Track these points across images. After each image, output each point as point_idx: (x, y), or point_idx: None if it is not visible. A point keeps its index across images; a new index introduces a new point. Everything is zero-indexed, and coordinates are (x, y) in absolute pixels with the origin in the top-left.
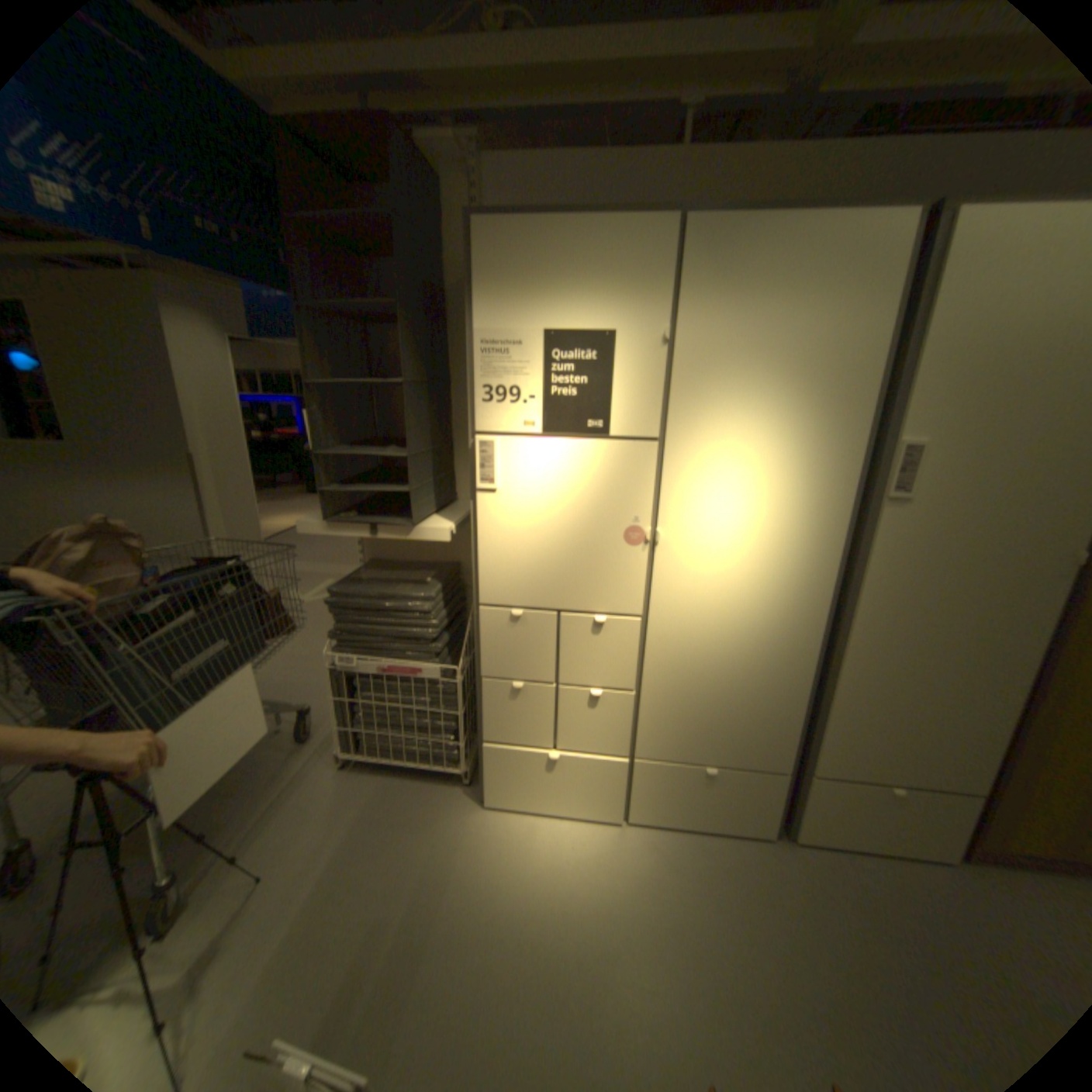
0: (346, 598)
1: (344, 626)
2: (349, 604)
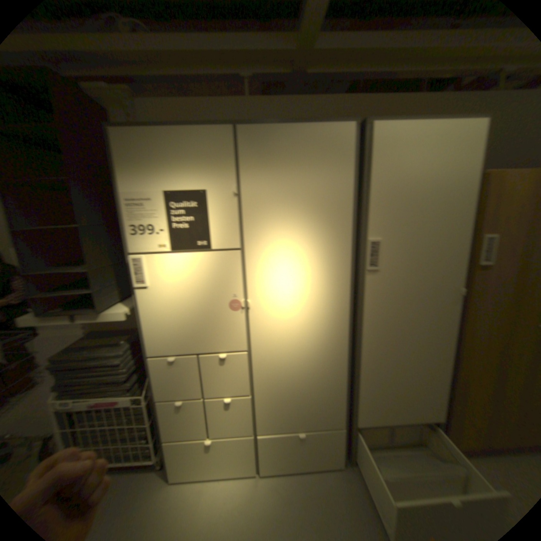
0: (65, 362)
1: (64, 380)
2: (66, 366)
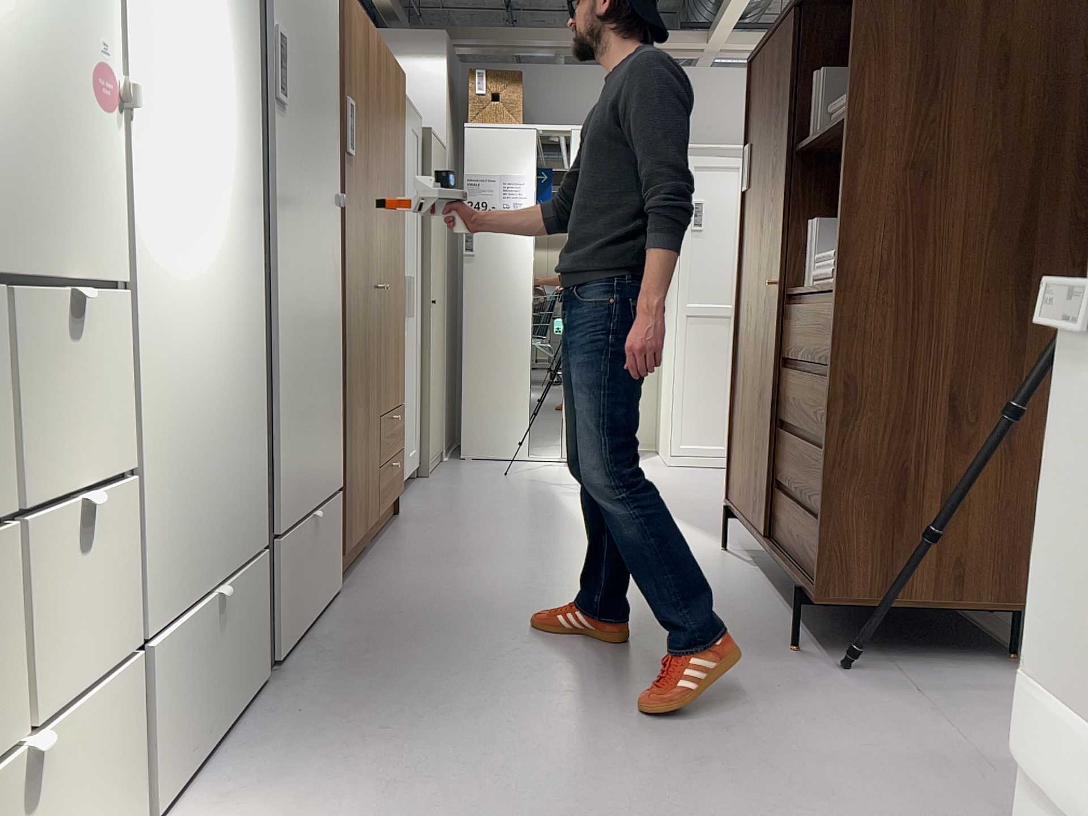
0: None
1: None
2: None
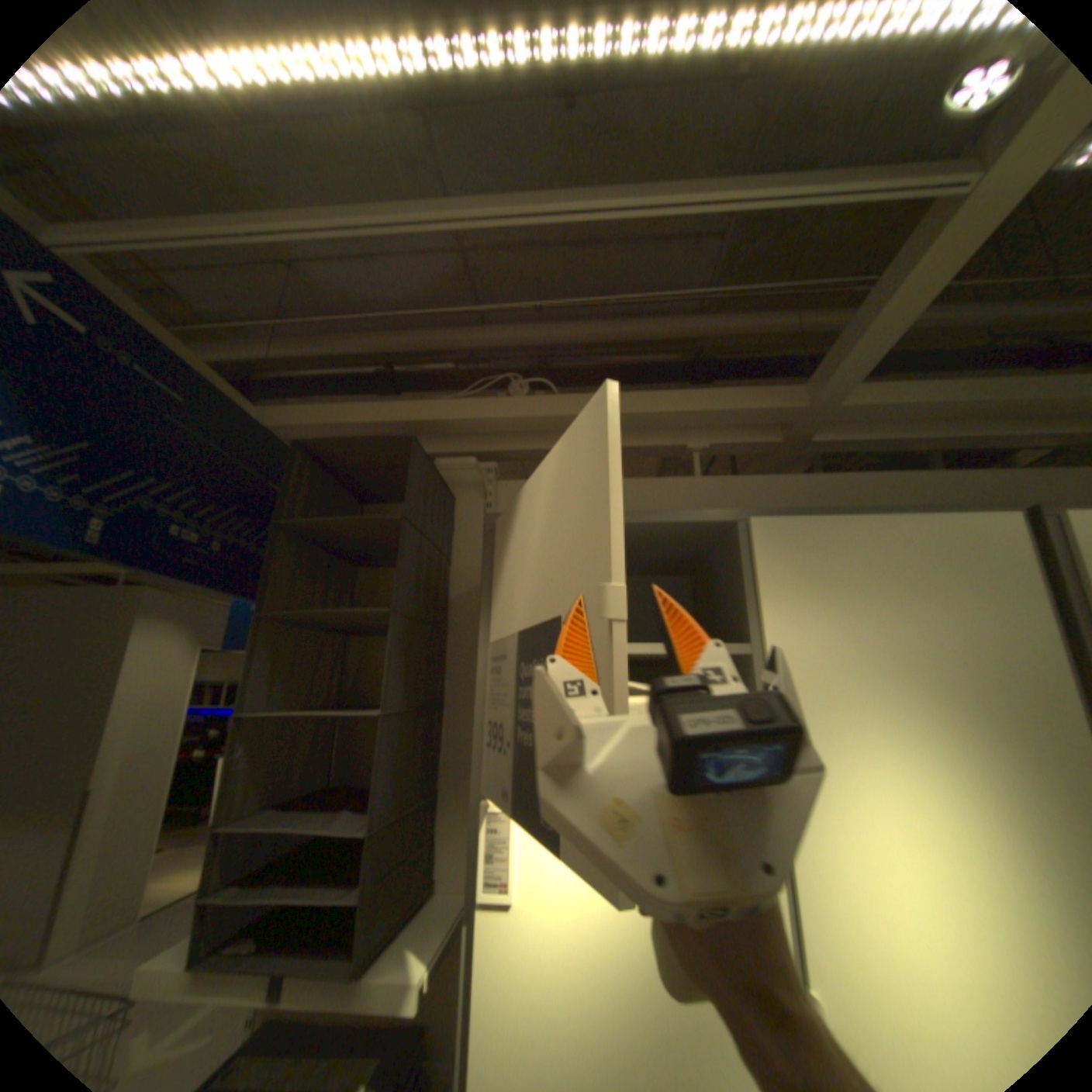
0: None
1: None
2: None
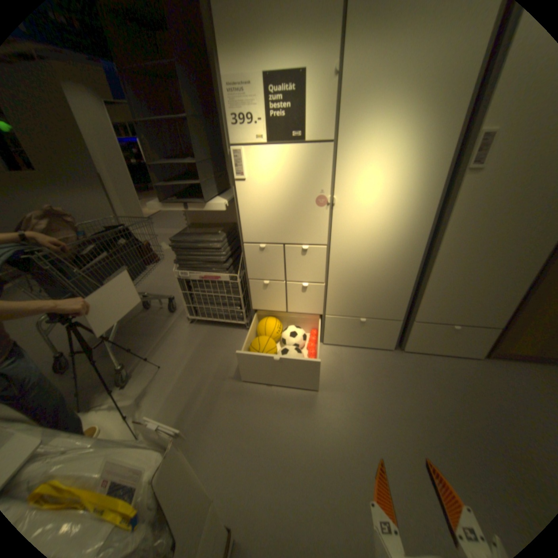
0: (179, 244)
1: (180, 257)
2: (181, 246)
